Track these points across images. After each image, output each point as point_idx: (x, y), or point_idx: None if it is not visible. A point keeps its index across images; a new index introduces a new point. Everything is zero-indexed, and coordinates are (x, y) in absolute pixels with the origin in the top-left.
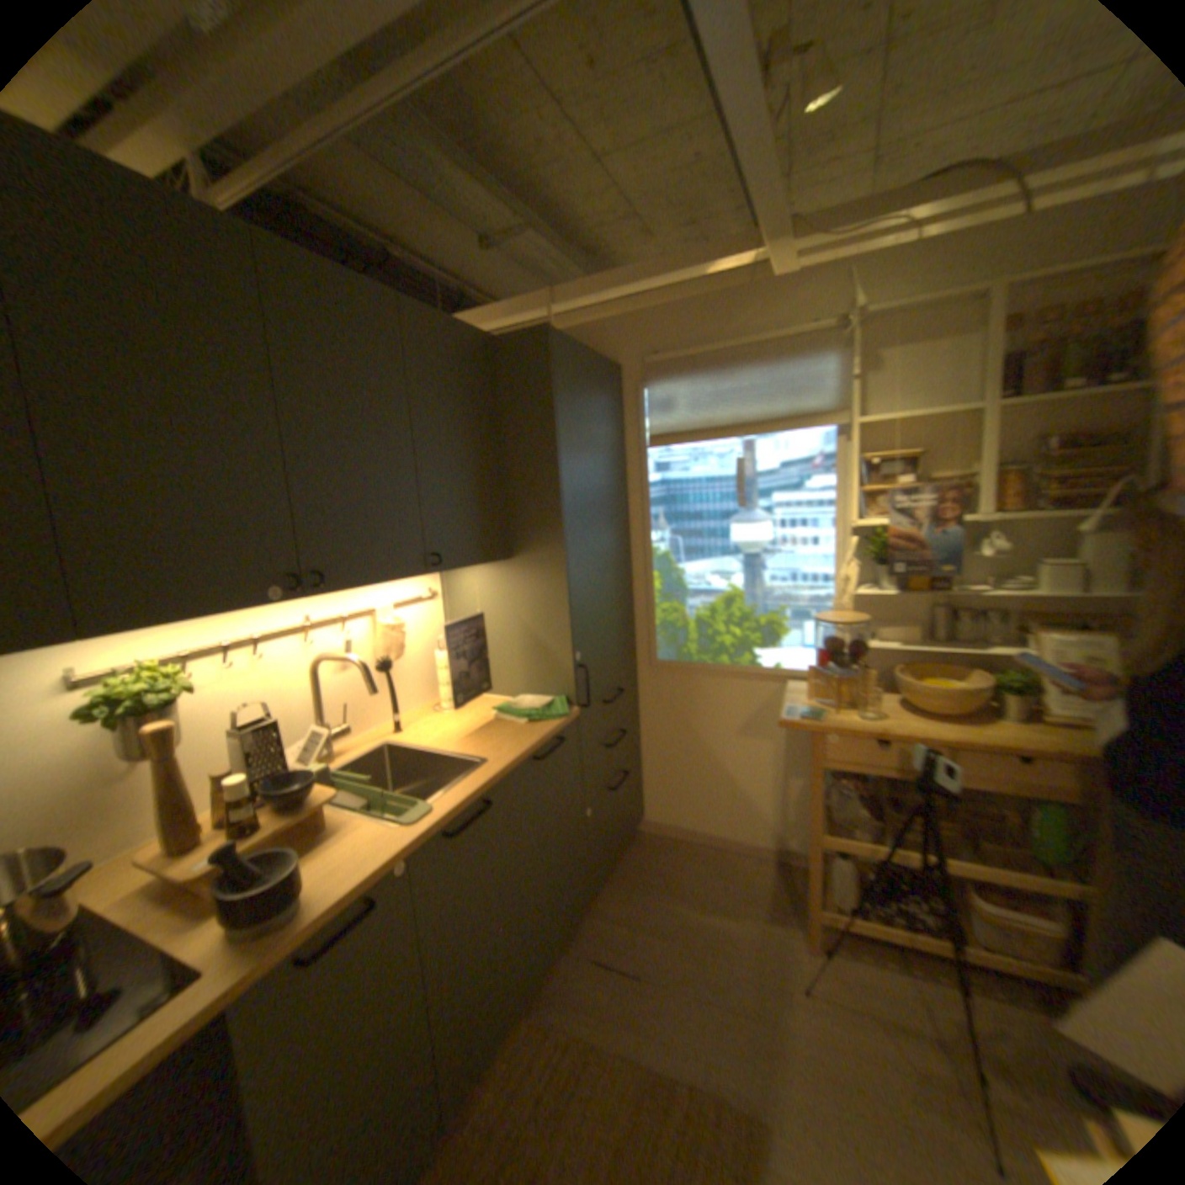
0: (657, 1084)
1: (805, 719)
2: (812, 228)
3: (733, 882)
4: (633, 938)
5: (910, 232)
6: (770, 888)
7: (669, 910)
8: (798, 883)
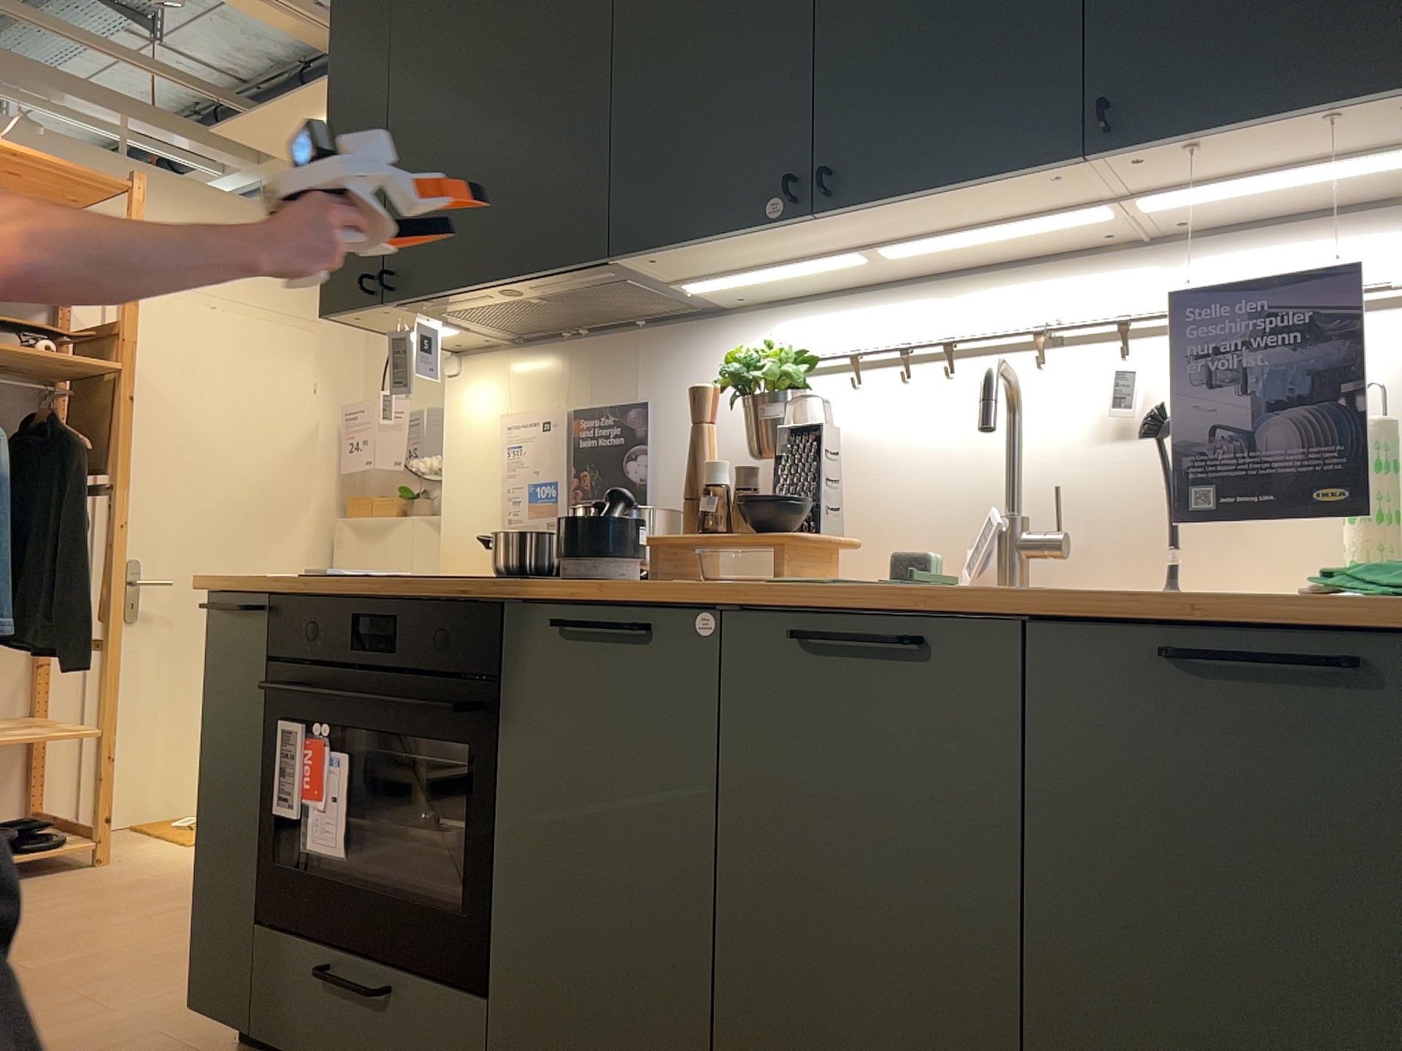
0: None
1: None
2: None
3: None
4: None
5: None
6: None
7: None
8: None
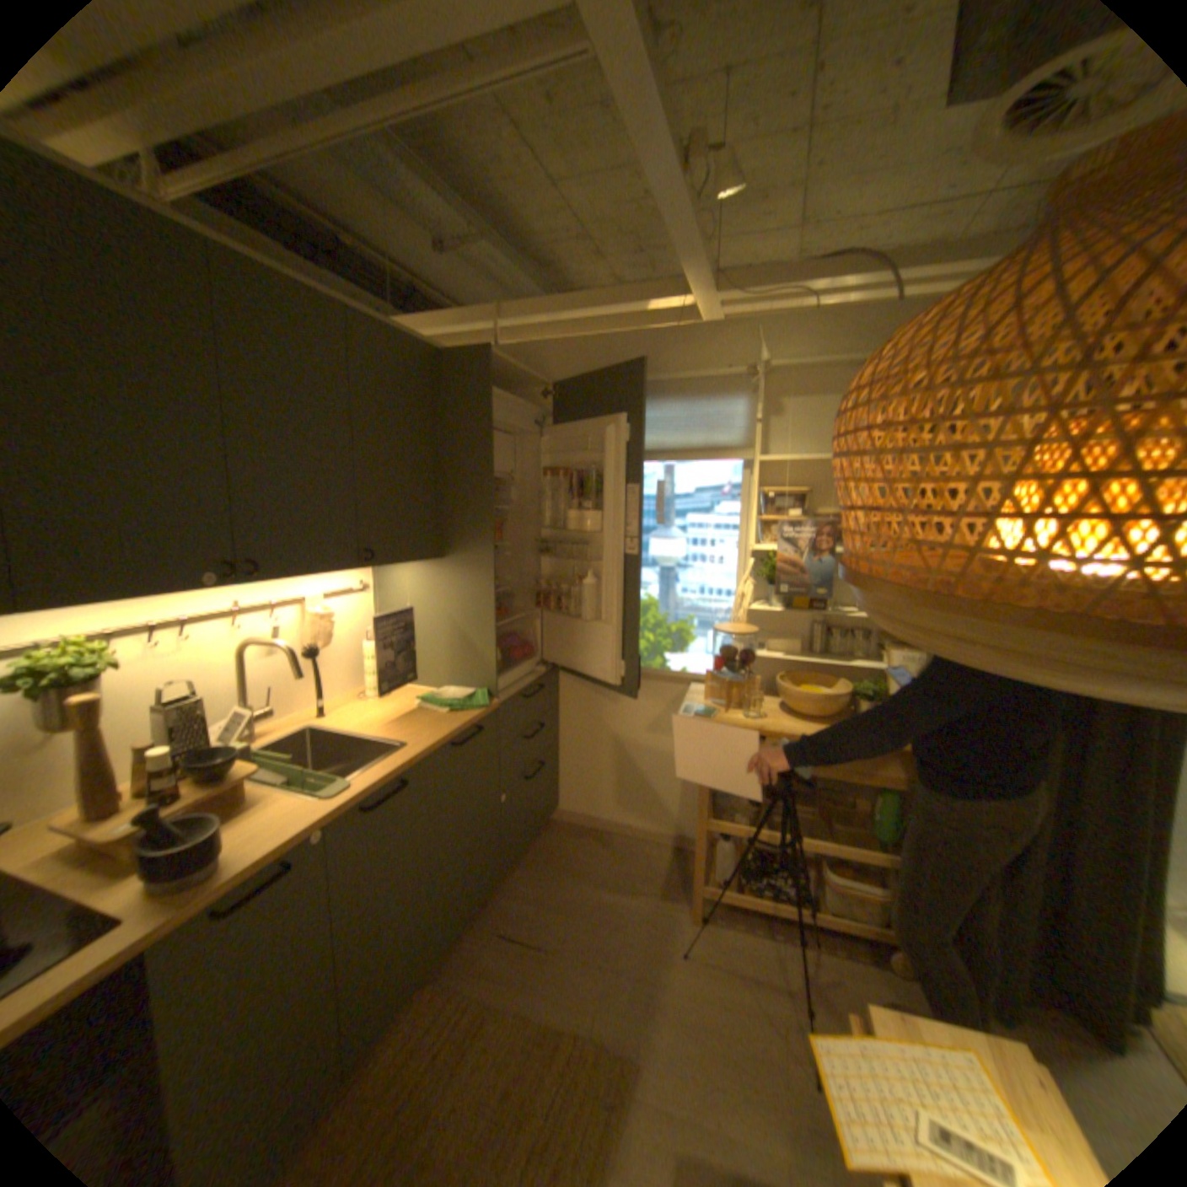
0: (545, 1036)
1: (697, 716)
2: (732, 285)
3: (632, 864)
4: (536, 914)
5: (813, 300)
6: (665, 870)
7: (572, 890)
8: (689, 865)
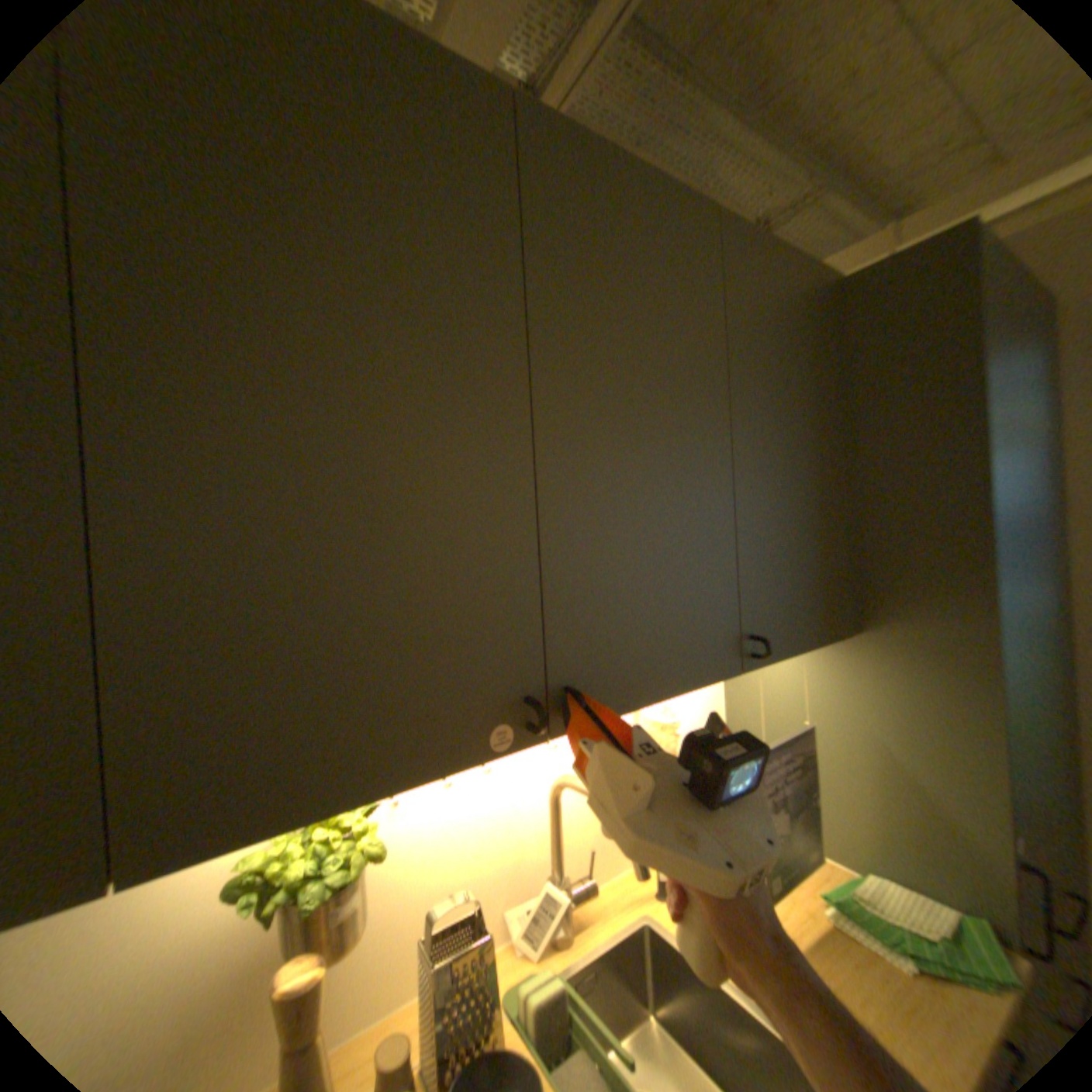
0: None
1: None
2: None
3: None
4: None
5: None
6: None
7: None
8: None
